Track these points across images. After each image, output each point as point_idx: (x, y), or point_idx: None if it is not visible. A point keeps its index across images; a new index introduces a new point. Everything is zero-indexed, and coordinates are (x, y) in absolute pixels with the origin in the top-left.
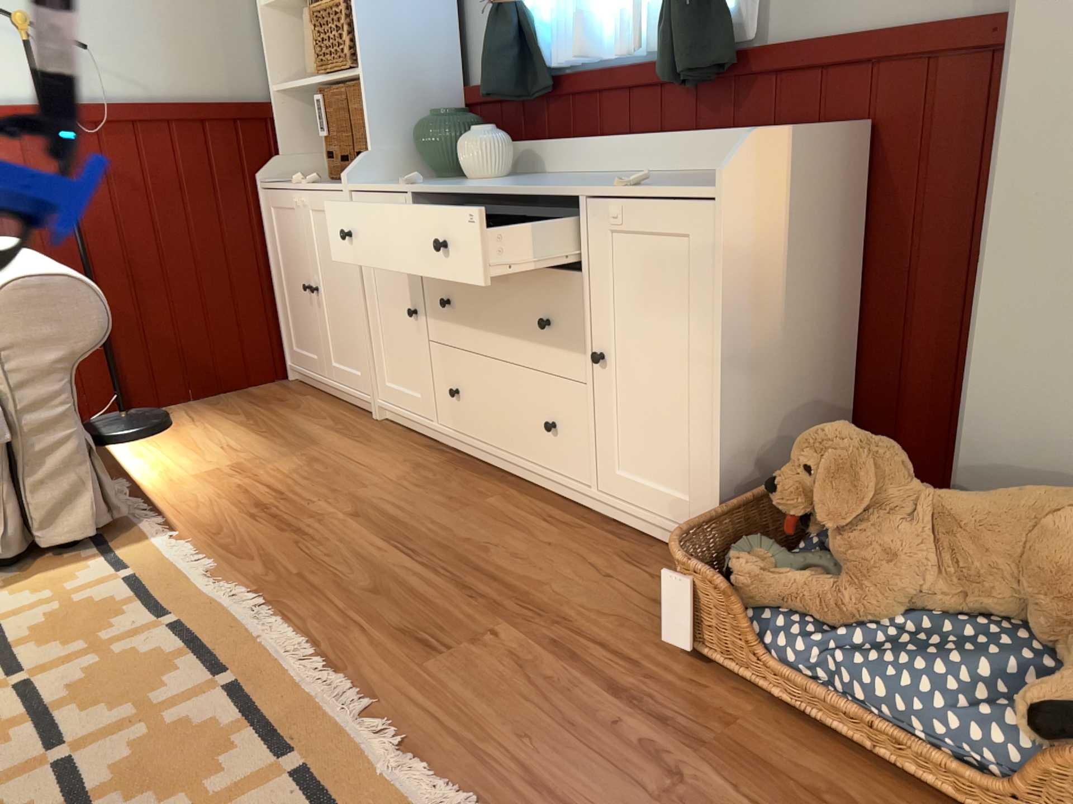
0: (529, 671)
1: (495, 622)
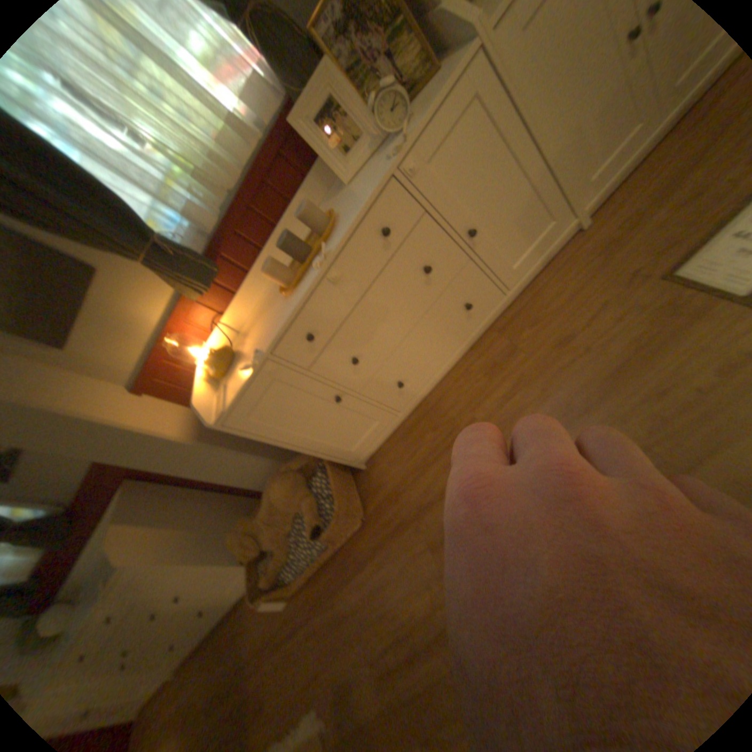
0: (274, 662)
1: (258, 666)
